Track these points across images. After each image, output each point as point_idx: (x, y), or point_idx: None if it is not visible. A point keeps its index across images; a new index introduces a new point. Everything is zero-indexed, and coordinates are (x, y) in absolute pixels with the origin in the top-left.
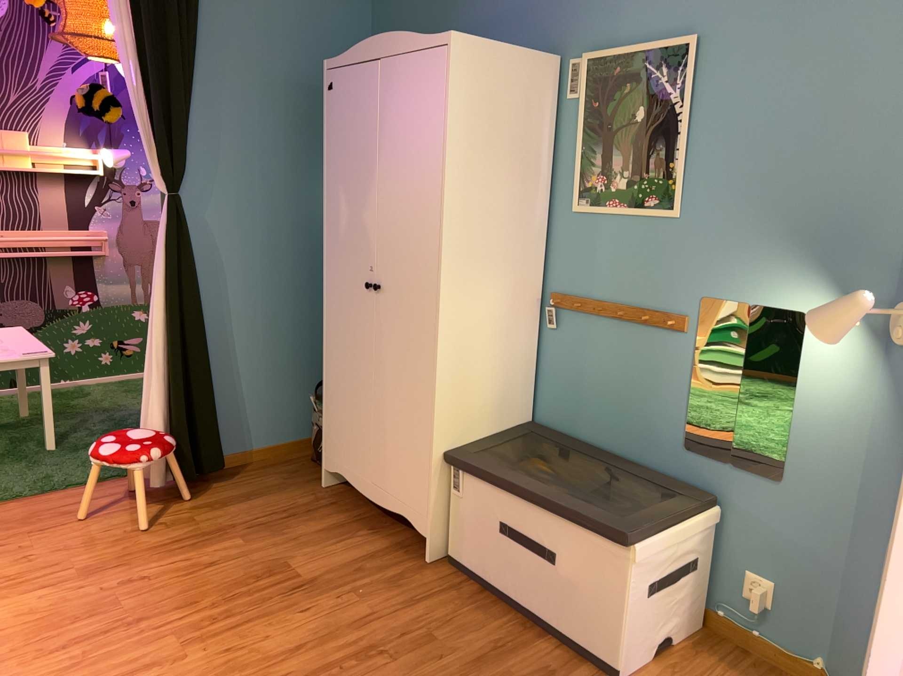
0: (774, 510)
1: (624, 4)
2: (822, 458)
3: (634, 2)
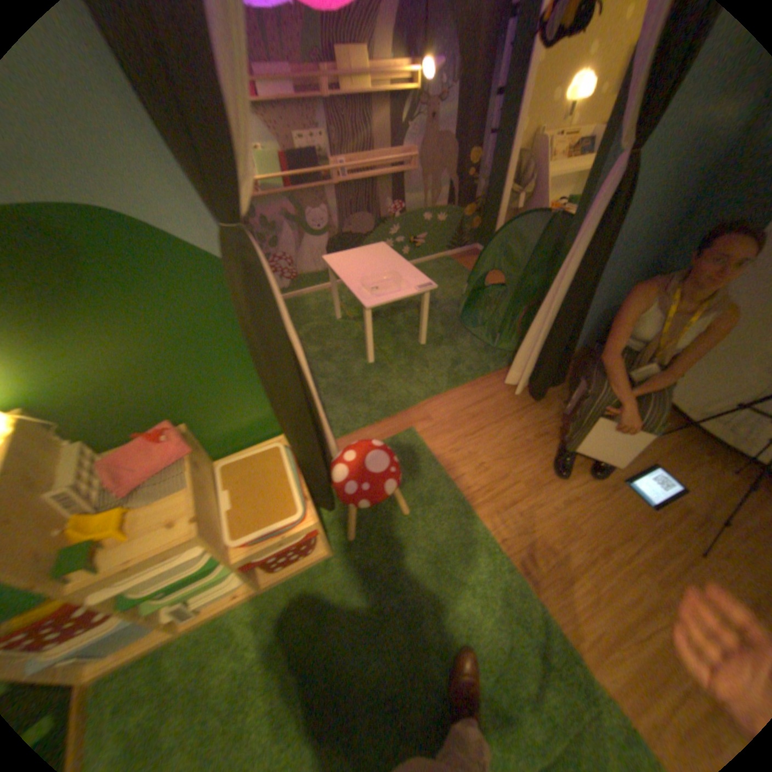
0: None
1: None
2: None
3: None
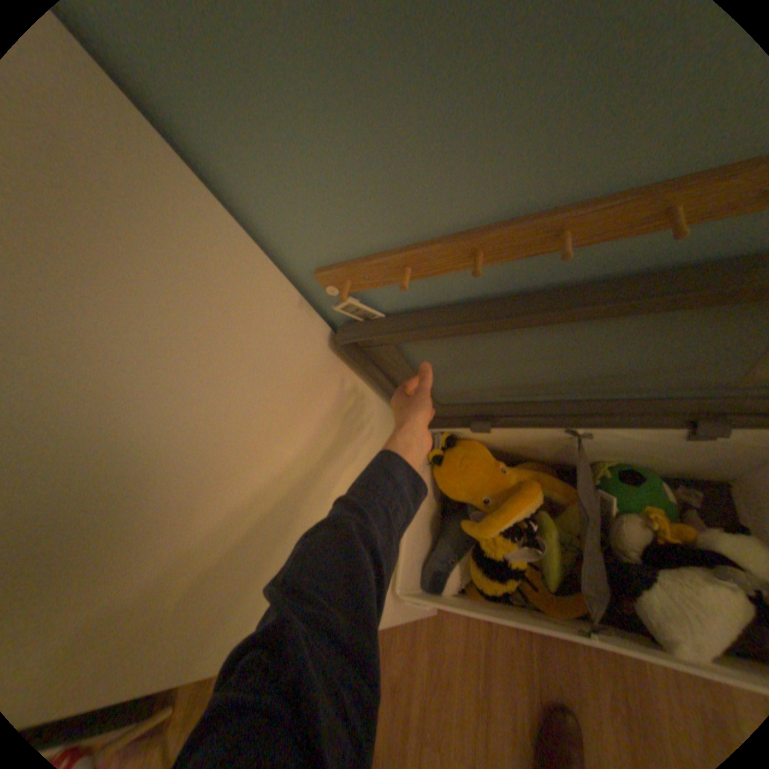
0: None
1: None
2: None
3: None
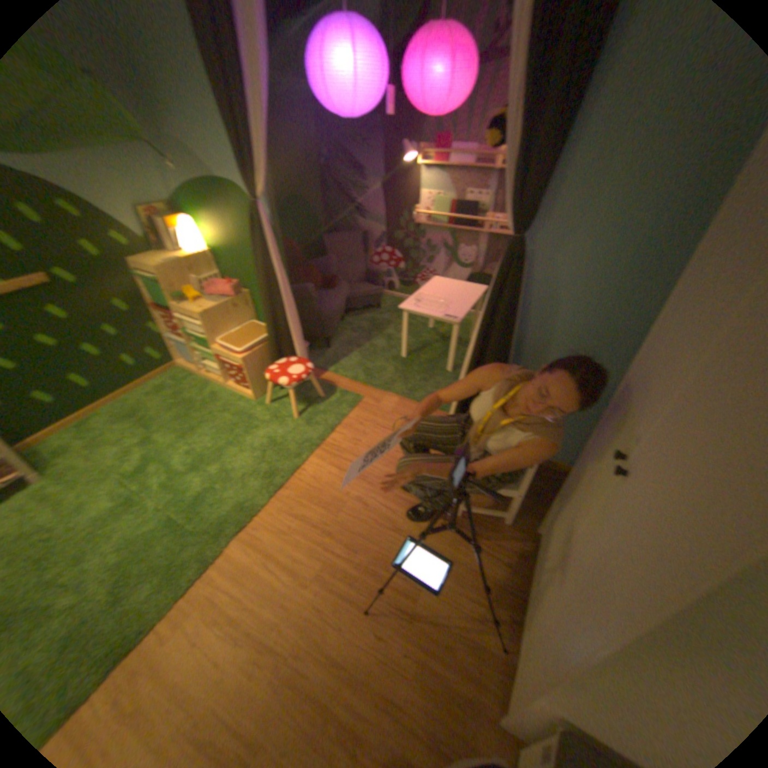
0: None
1: None
2: None
3: None
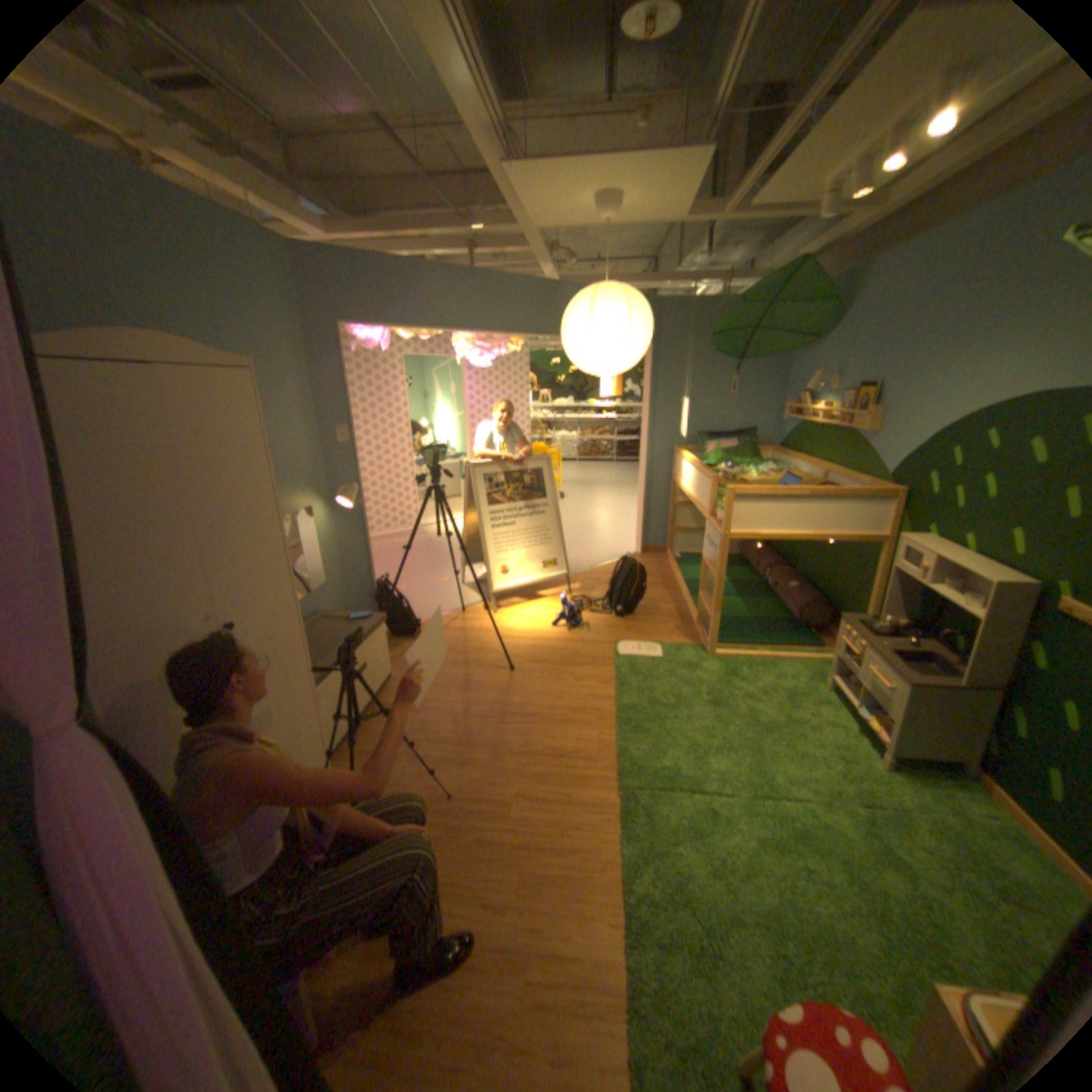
0: (326, 597)
1: (167, 329)
2: (330, 562)
3: (175, 330)
